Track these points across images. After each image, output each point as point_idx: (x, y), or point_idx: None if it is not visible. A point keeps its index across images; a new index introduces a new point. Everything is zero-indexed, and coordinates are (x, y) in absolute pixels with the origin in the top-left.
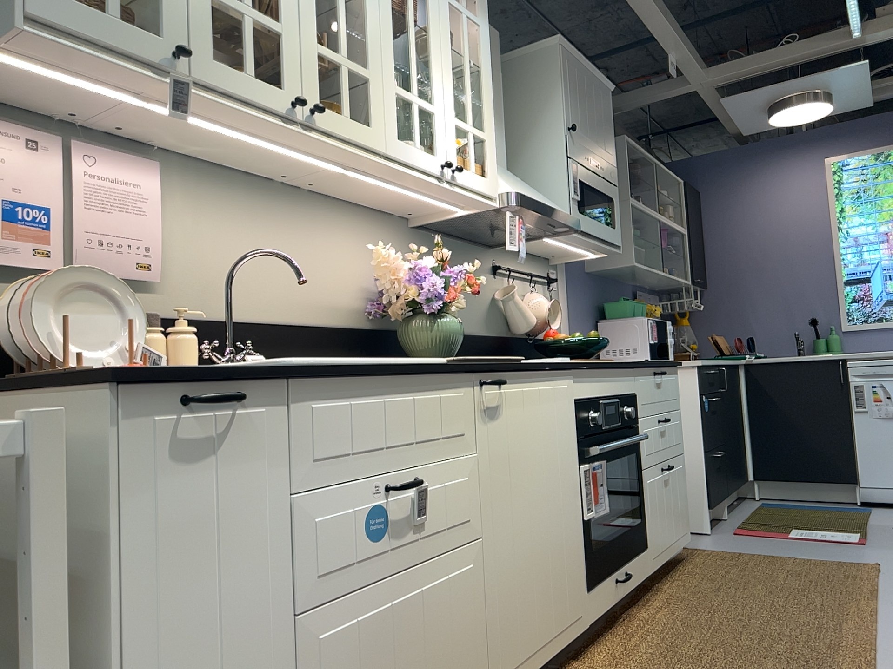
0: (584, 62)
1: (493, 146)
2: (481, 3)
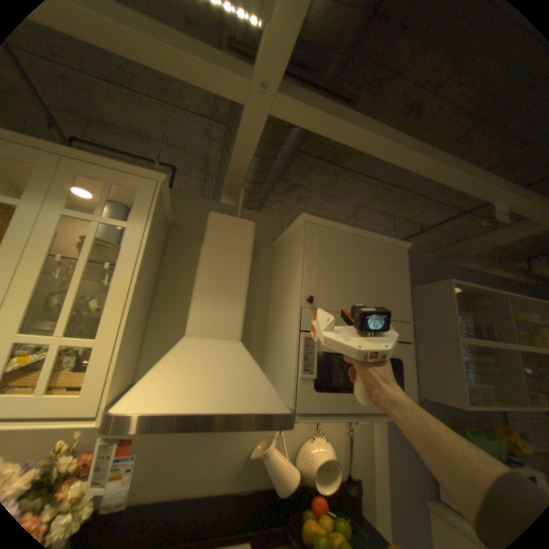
0: (350, 229)
1: (106, 351)
2: (137, 205)
